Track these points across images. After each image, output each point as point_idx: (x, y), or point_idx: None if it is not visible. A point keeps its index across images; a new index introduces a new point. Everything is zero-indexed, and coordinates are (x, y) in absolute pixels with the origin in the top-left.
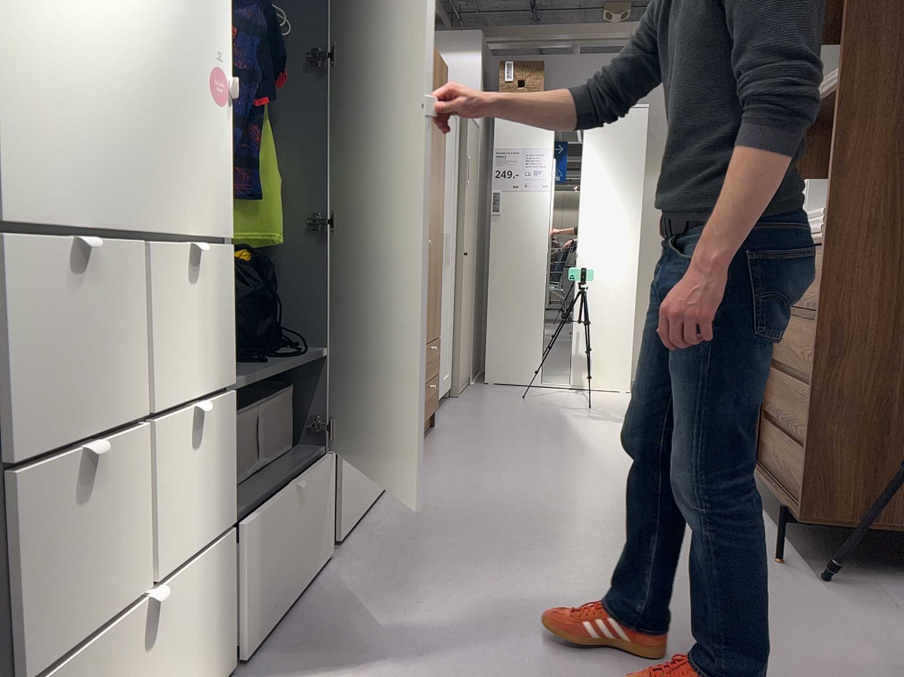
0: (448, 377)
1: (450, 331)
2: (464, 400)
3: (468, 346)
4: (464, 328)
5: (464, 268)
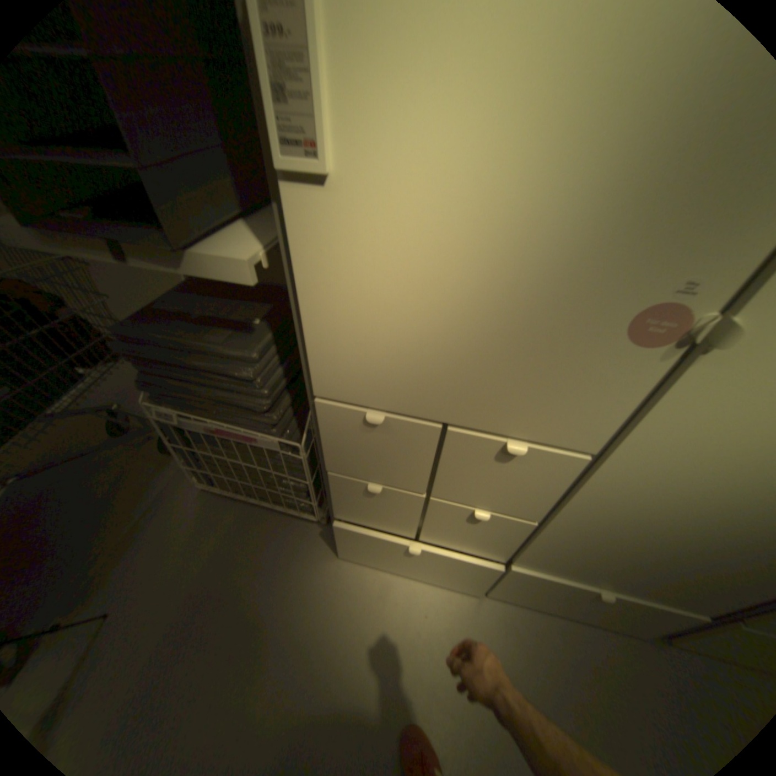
0: None
1: None
2: None
3: None
4: None
5: None
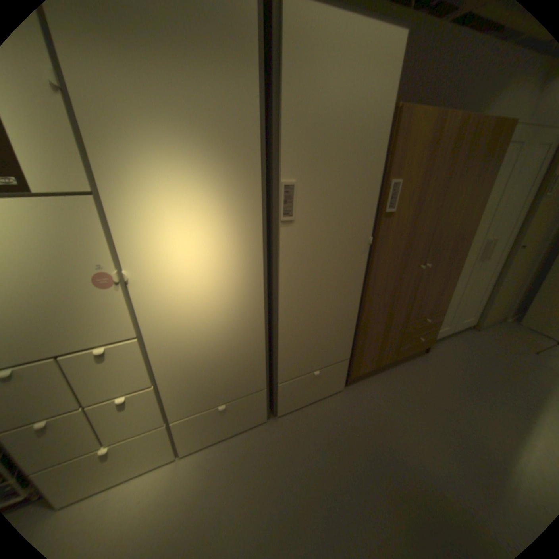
0: (474, 320)
1: (485, 295)
2: (482, 336)
3: (509, 302)
4: (505, 293)
5: (517, 257)
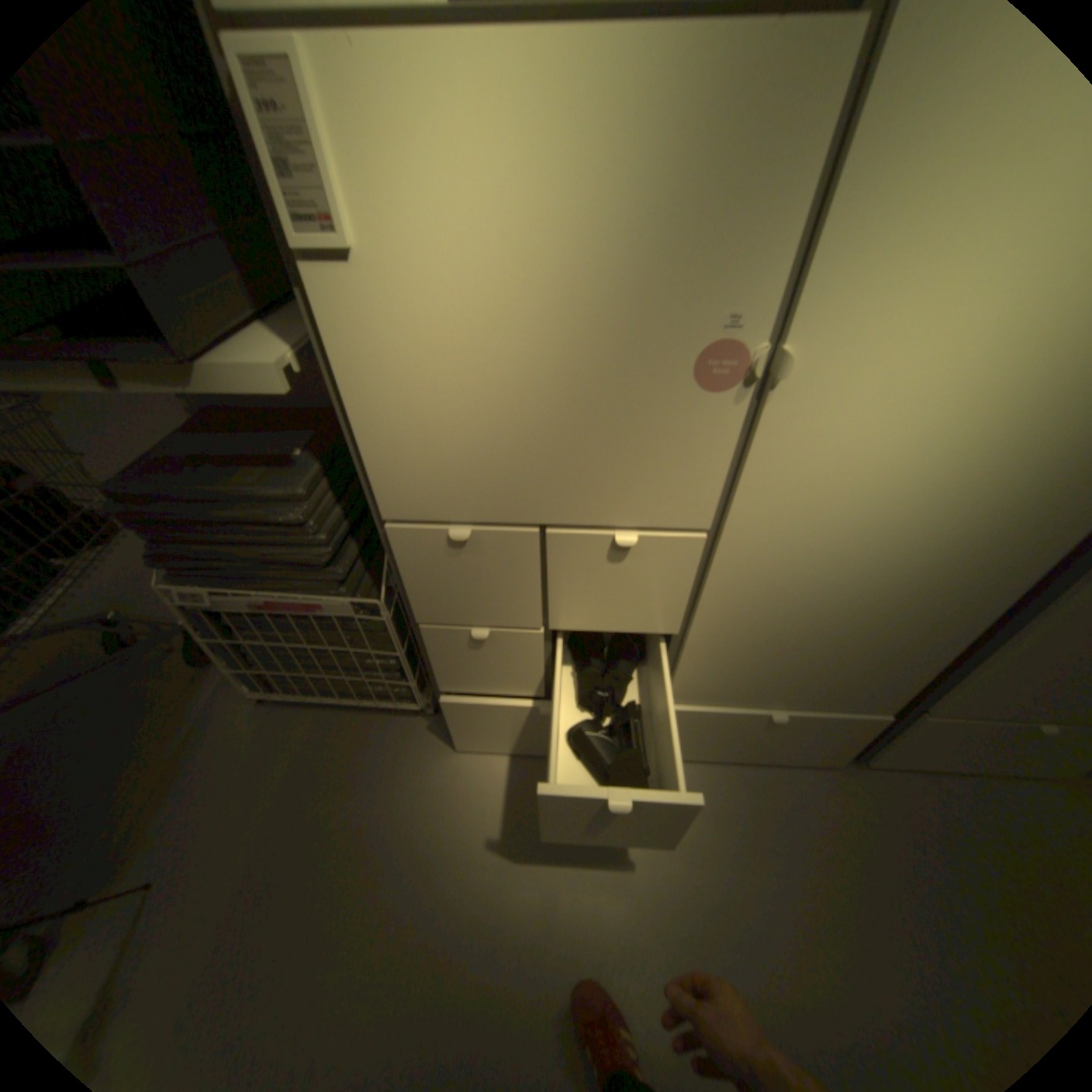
0: None
1: None
2: None
3: None
4: None
5: None
